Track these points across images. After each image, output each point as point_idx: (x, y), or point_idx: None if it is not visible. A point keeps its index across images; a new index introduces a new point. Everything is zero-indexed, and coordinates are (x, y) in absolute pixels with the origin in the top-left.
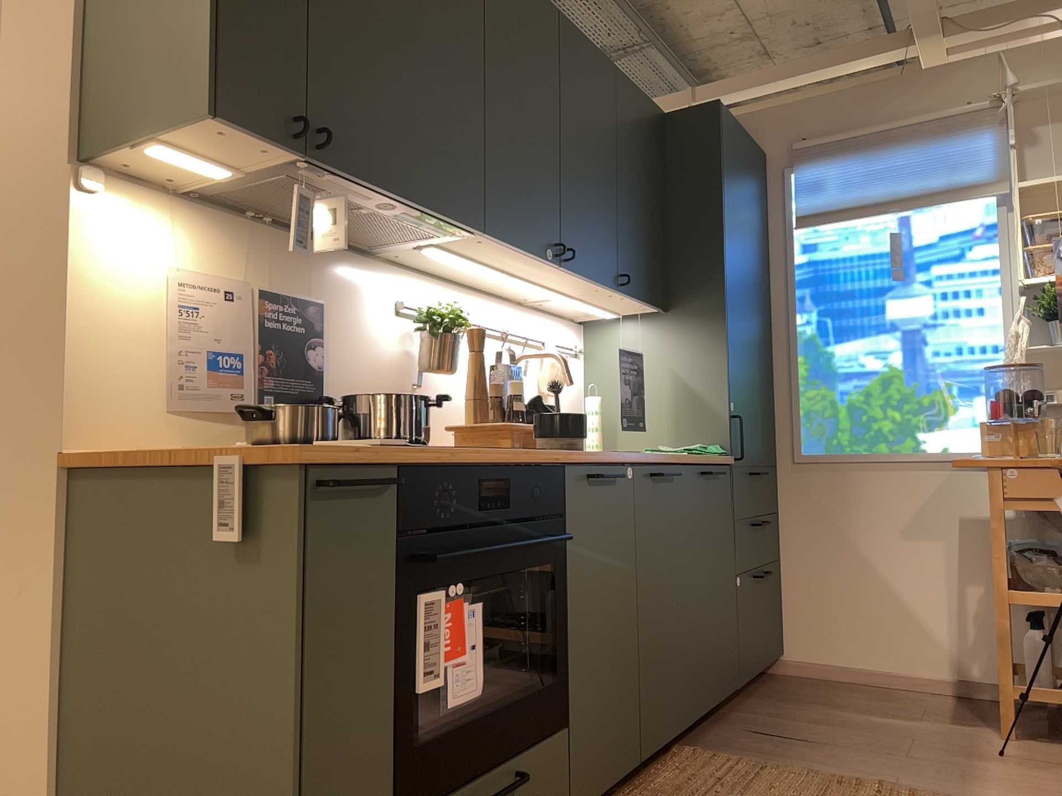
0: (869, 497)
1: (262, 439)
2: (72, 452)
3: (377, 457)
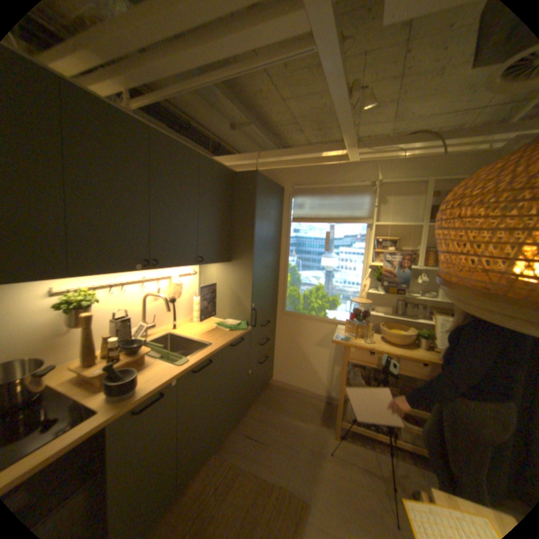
0: (306, 330)
1: None
2: None
3: None
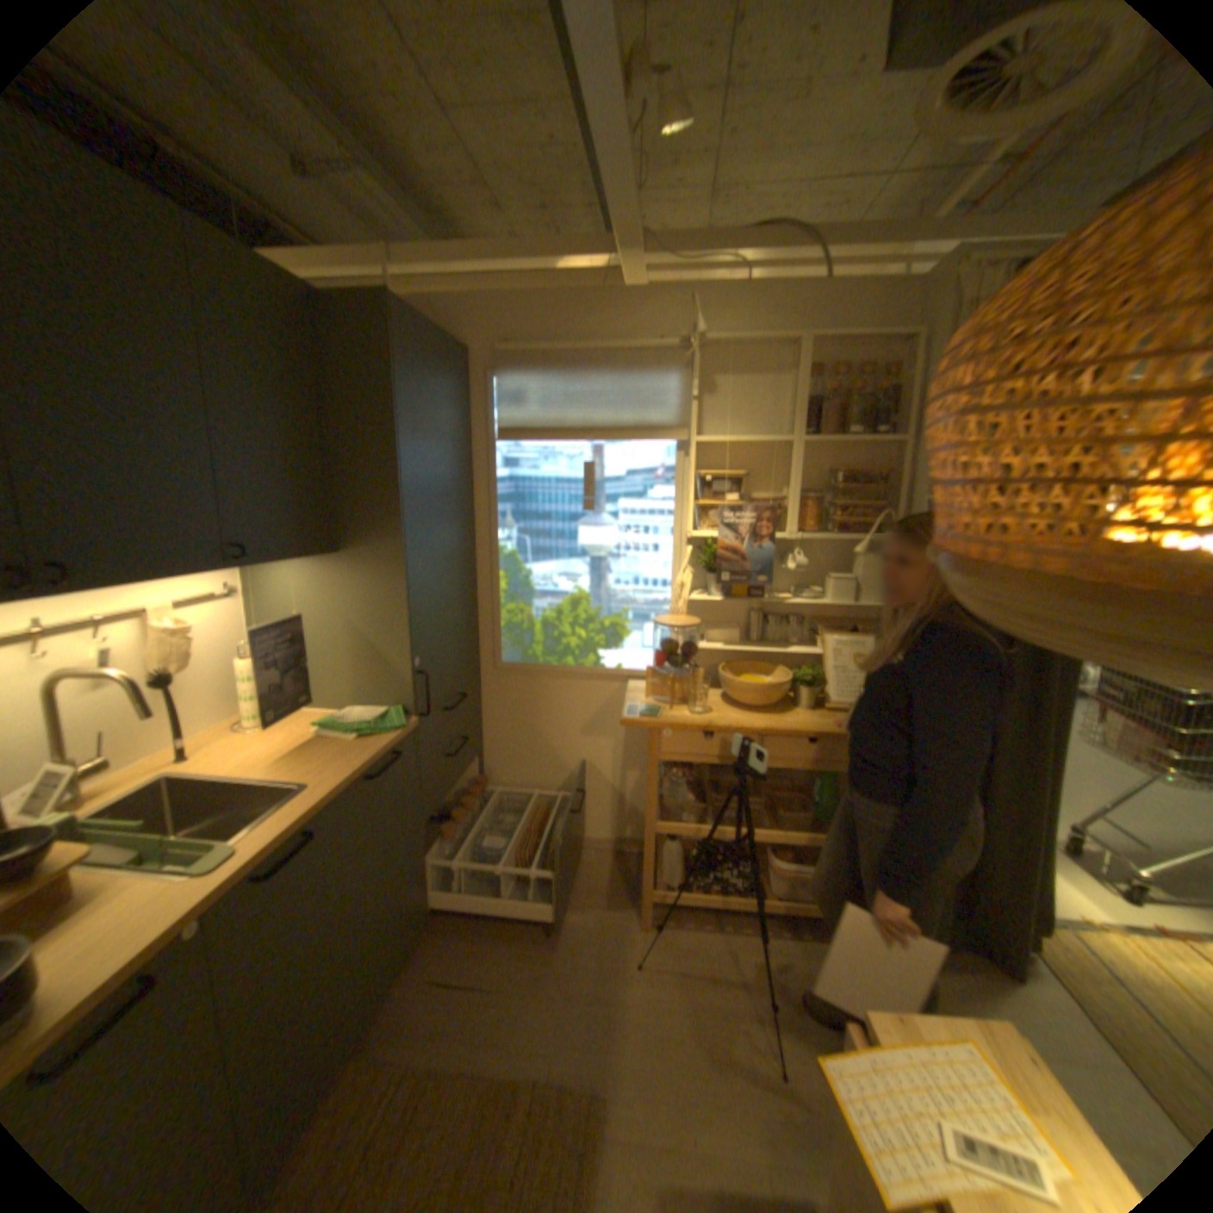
0: (556, 702)
1: None
2: None
3: None
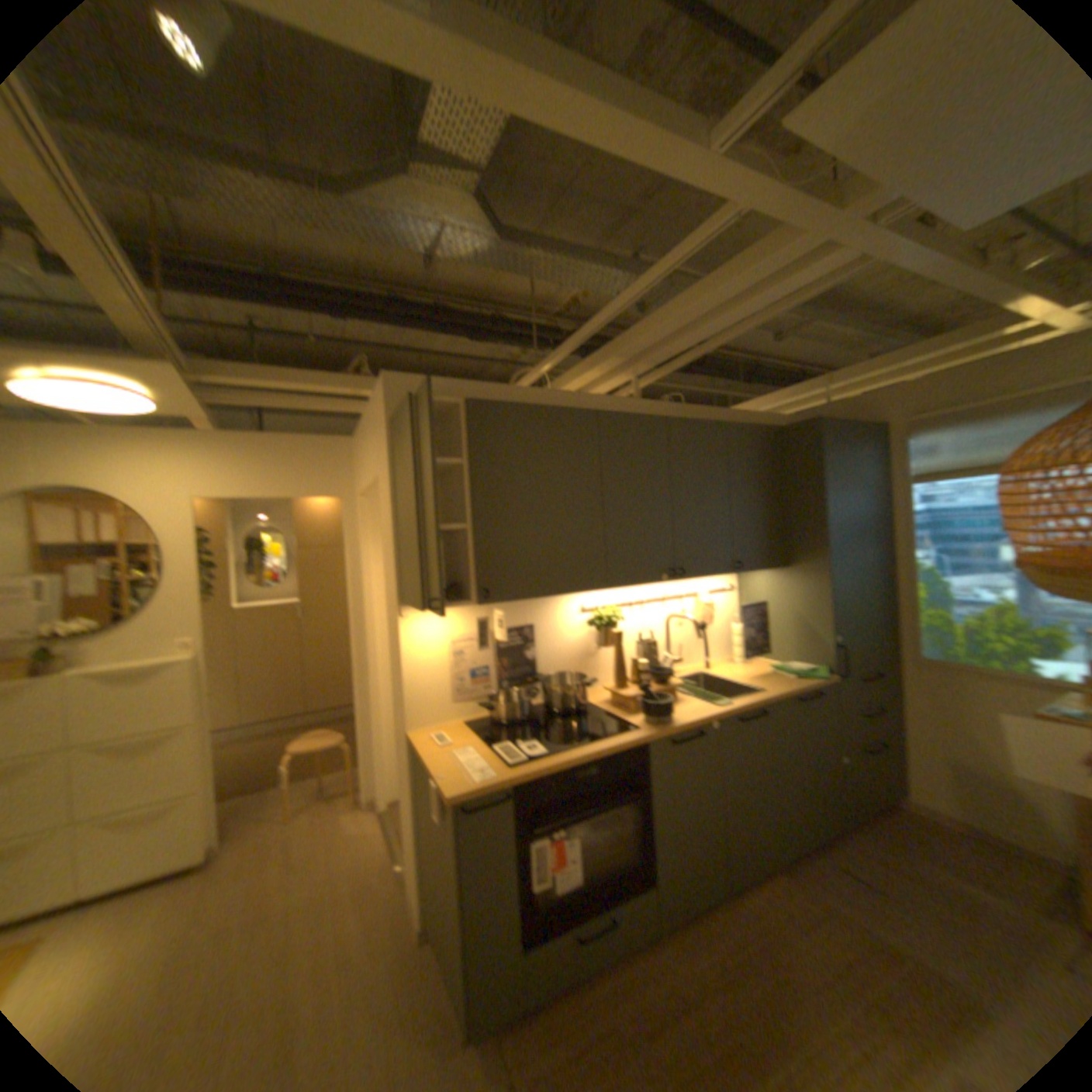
0: (983, 701)
1: (493, 718)
2: (411, 734)
3: (498, 789)
